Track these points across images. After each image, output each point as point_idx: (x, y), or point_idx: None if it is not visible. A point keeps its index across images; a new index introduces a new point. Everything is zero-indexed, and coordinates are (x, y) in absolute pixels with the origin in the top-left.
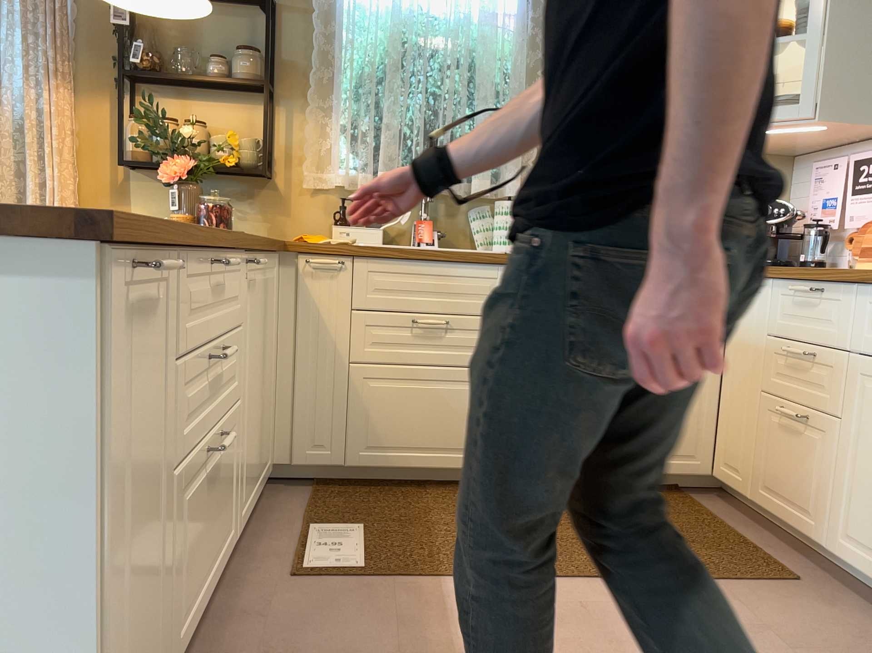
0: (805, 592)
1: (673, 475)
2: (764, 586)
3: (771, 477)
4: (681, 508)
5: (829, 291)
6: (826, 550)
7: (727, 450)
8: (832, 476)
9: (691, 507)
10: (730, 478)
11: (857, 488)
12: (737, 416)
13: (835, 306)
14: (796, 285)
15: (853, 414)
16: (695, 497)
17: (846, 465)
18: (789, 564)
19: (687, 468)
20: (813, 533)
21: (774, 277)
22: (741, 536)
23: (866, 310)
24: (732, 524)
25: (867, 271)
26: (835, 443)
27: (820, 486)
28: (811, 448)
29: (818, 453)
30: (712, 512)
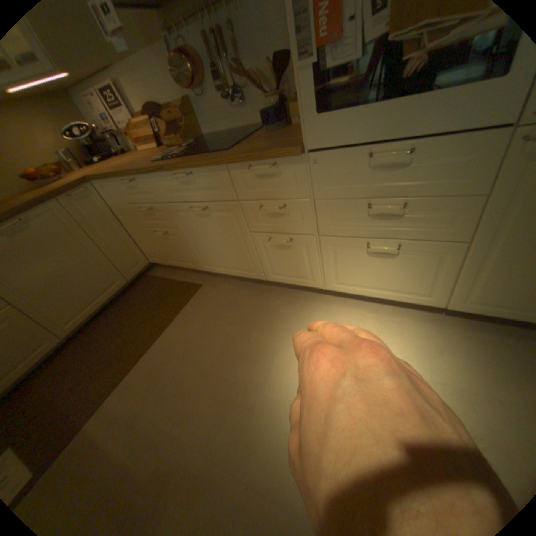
0: (205, 288)
1: (136, 274)
2: (194, 298)
3: (169, 256)
4: (149, 285)
5: (136, 179)
6: (201, 270)
7: (147, 253)
8: (187, 248)
9: (152, 281)
10: (156, 261)
11: (197, 249)
12: (141, 239)
13: (143, 185)
14: (121, 180)
15: (179, 226)
16: (150, 274)
17: (189, 243)
18: (194, 280)
19: (139, 268)
20: (194, 267)
21: (108, 178)
22: (175, 280)
23: (156, 184)
24: (169, 277)
25: (144, 164)
26: (181, 237)
27: (186, 253)
28: (175, 242)
29: (178, 243)
30: (159, 277)
